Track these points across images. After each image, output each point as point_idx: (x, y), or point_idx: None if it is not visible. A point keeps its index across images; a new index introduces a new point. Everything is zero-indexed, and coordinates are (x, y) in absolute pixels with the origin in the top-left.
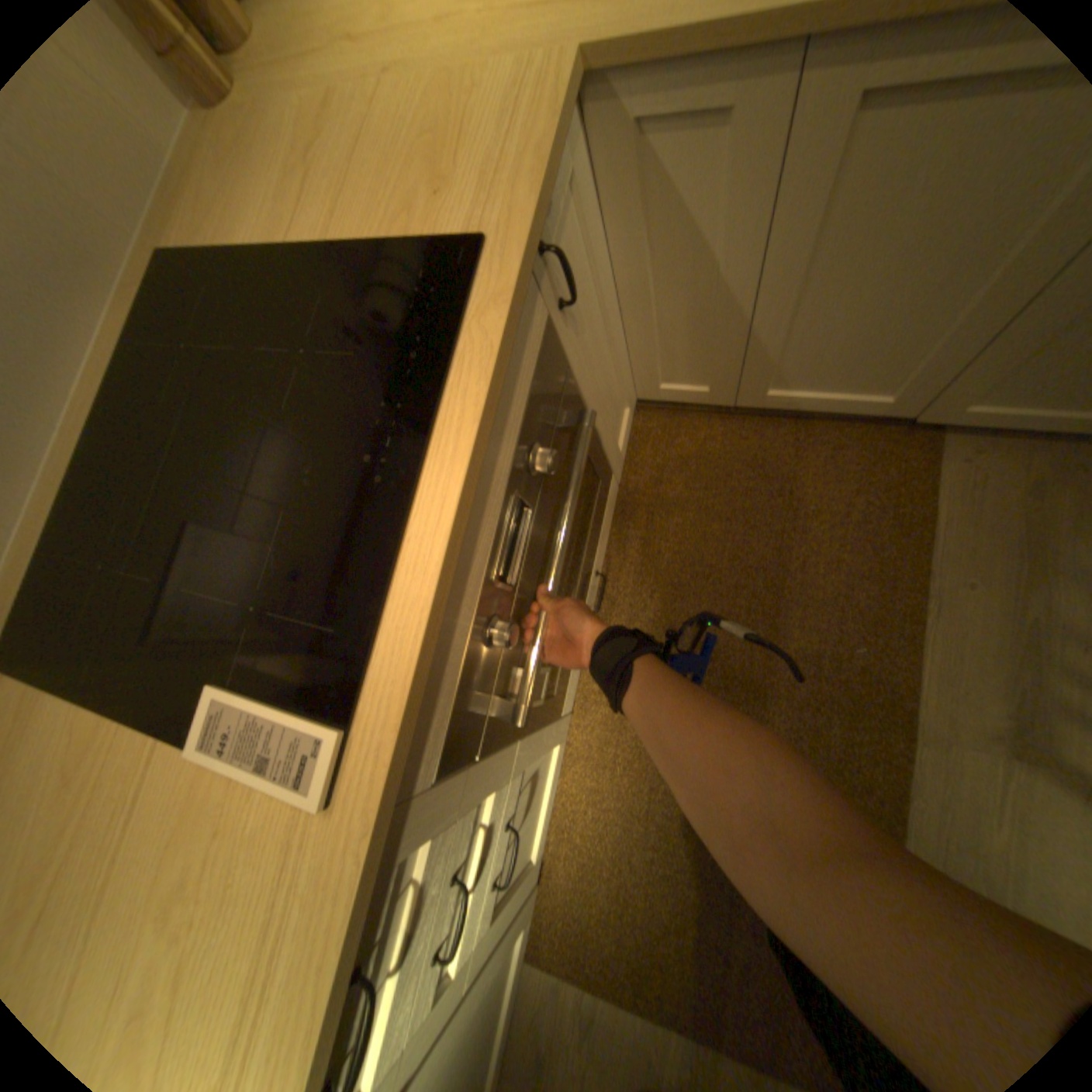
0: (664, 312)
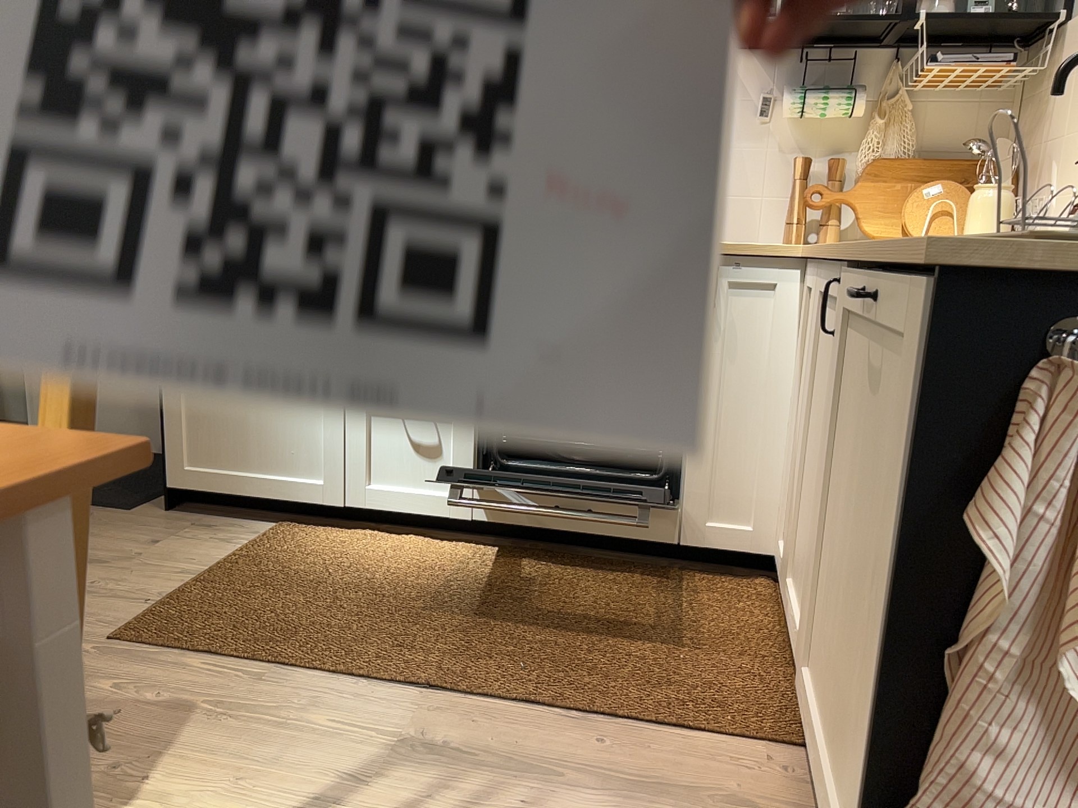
0: (797, 443)
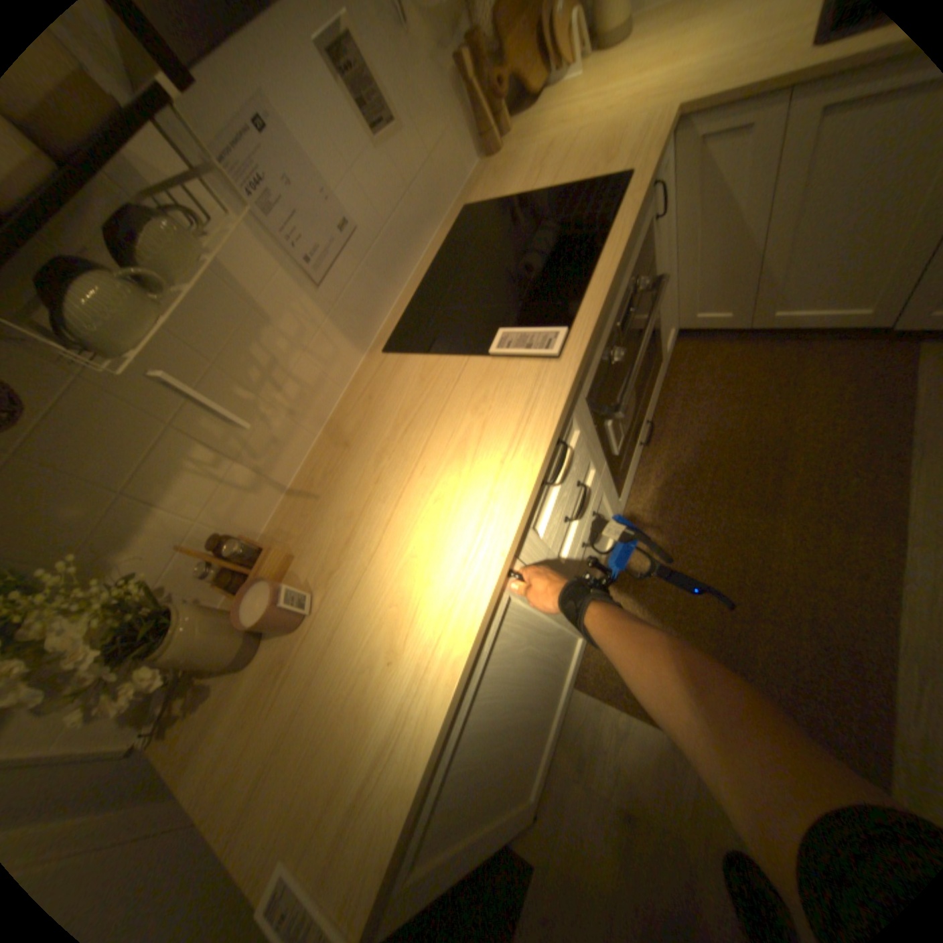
0: (706, 254)
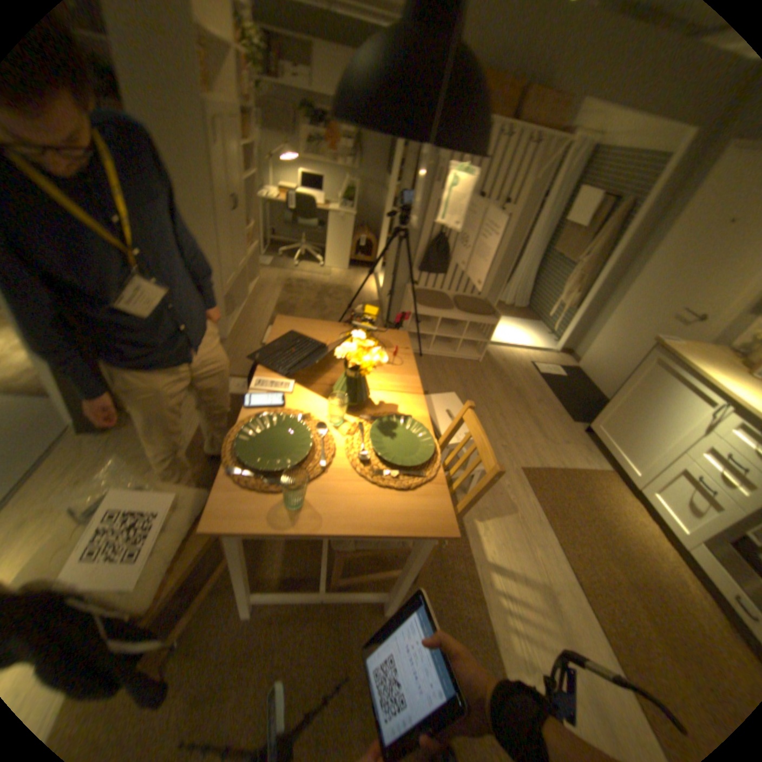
0: None
